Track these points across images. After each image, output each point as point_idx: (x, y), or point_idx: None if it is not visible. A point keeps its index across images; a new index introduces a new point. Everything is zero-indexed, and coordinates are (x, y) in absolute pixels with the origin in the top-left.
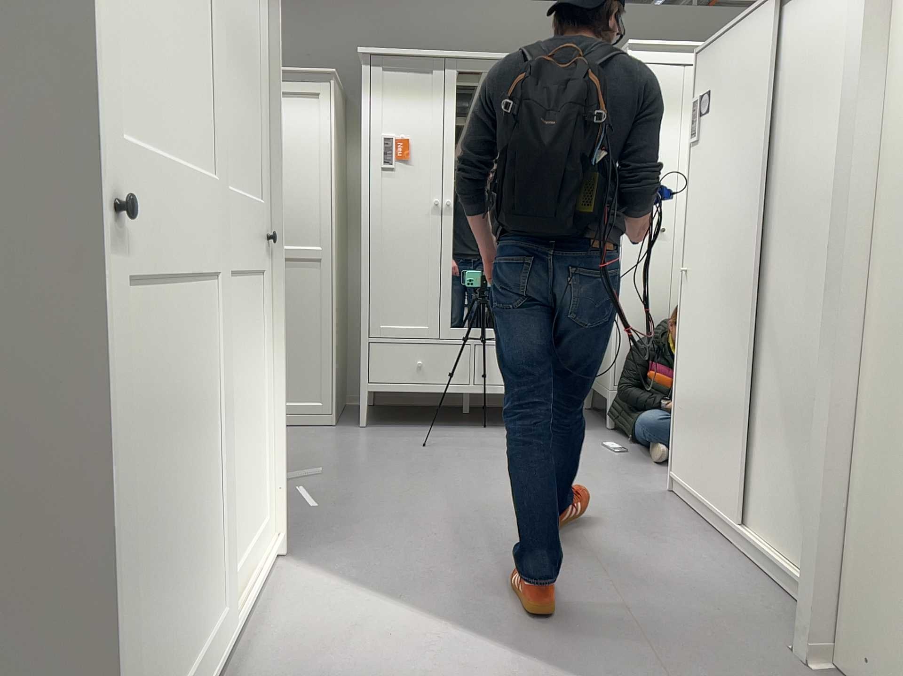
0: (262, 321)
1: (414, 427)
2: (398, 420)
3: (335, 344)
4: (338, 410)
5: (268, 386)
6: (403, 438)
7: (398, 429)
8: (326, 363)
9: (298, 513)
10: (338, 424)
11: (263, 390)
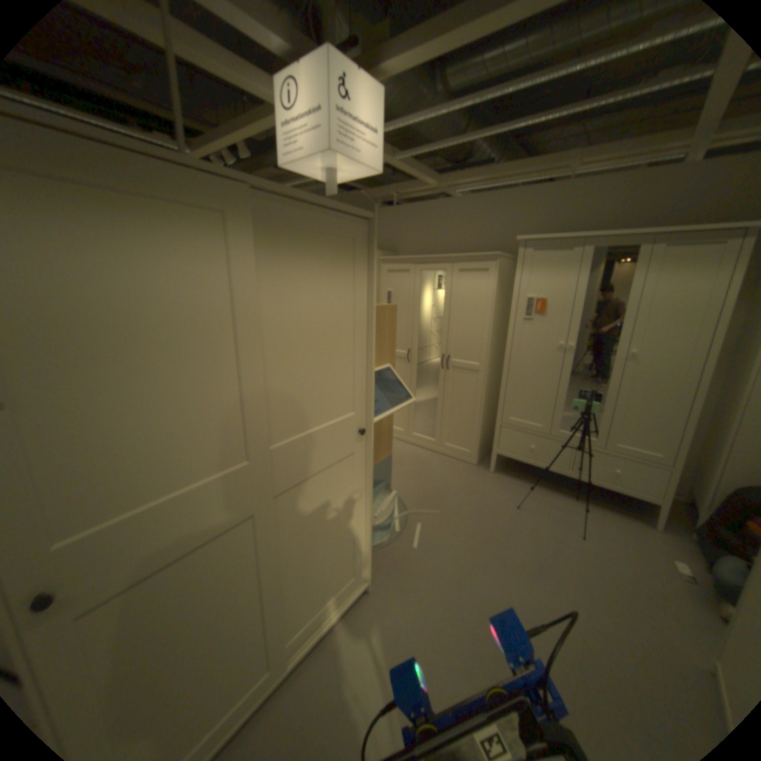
0: (354, 476)
1: (525, 482)
2: (518, 470)
3: (483, 420)
4: (483, 454)
5: (362, 506)
6: (510, 492)
7: (512, 481)
8: (475, 430)
9: (405, 547)
10: (479, 464)
11: (354, 512)
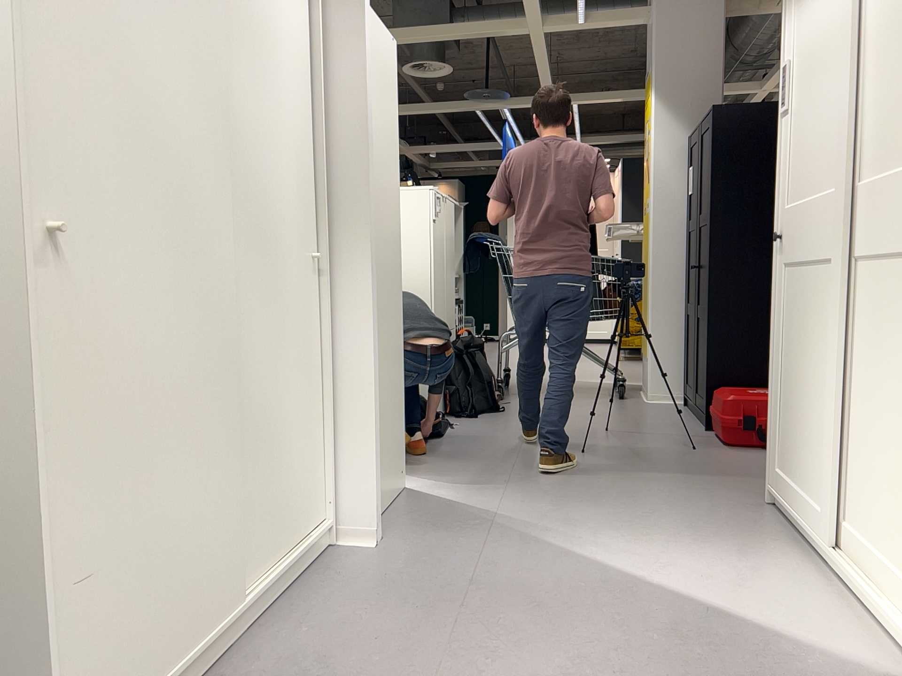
0: None
1: None
2: None
3: None
4: None
5: None
6: None
7: None
8: None
9: None
10: None
11: None
